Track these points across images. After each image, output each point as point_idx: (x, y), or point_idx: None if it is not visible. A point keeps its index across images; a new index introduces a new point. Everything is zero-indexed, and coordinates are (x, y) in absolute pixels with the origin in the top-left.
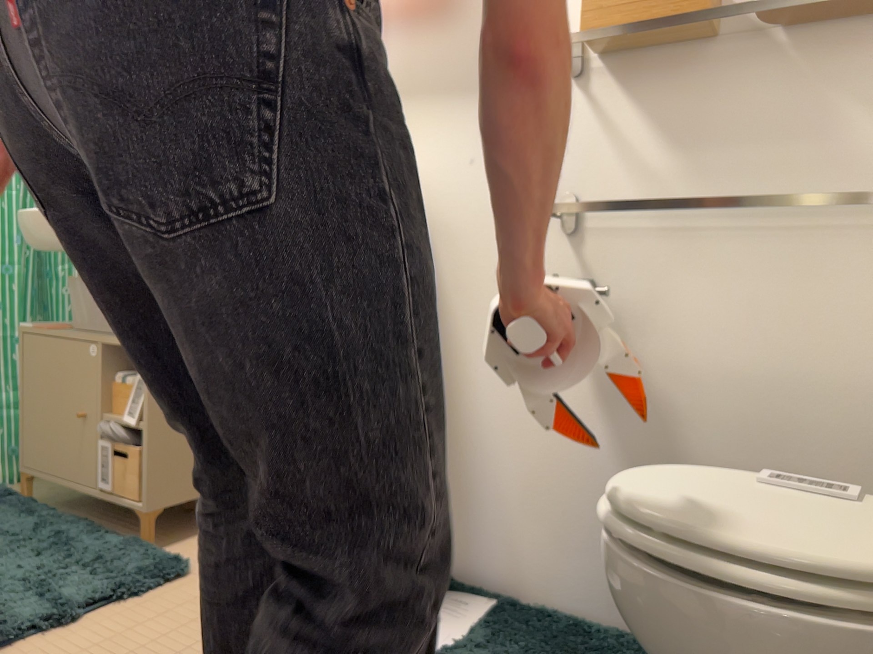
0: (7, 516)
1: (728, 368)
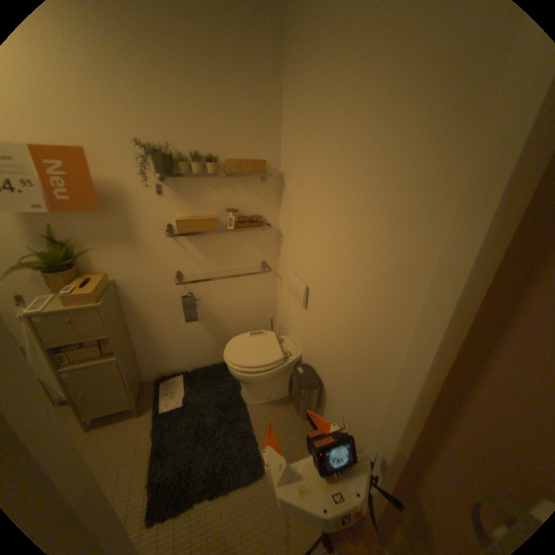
0: None
1: (229, 305)
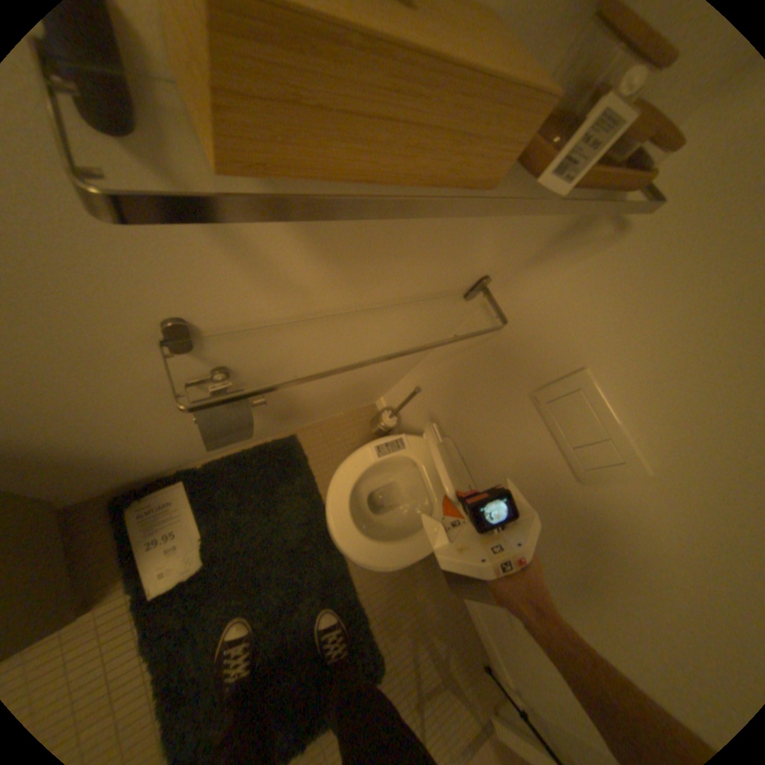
0: None
1: (333, 367)
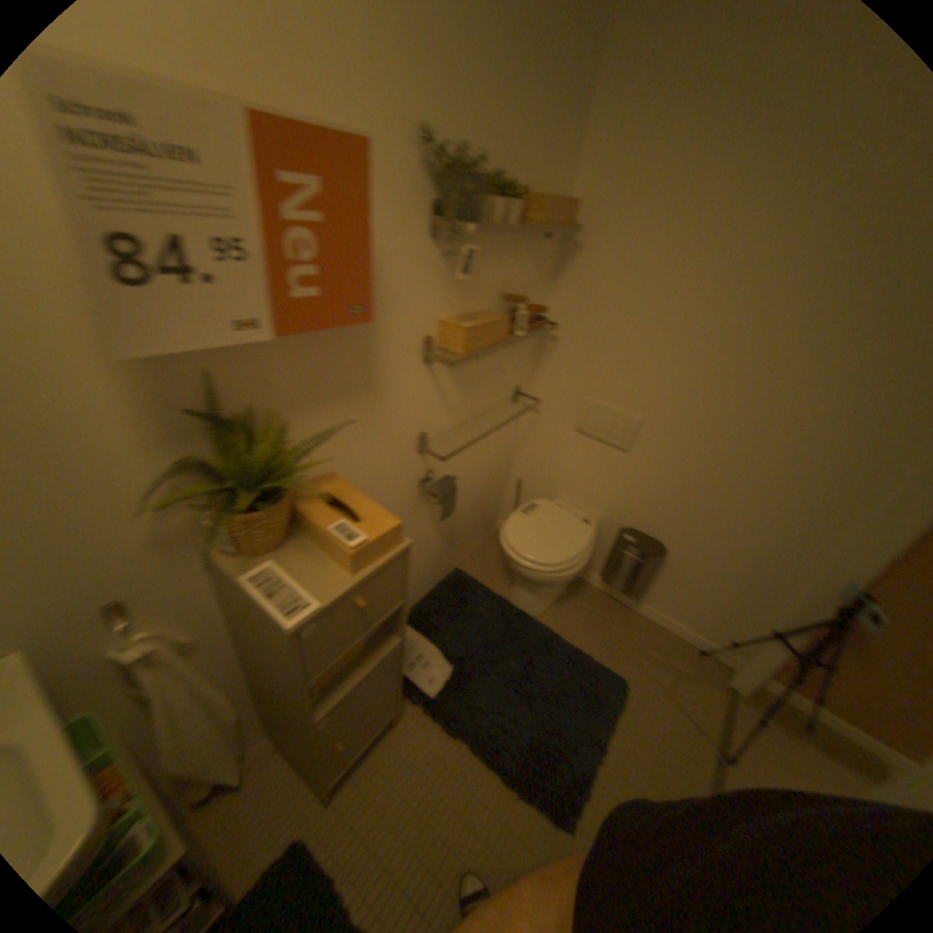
0: None
1: (470, 476)
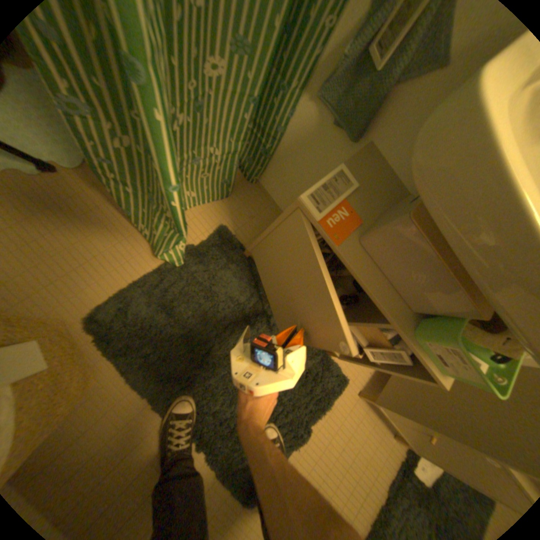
0: (247, 293)
1: None
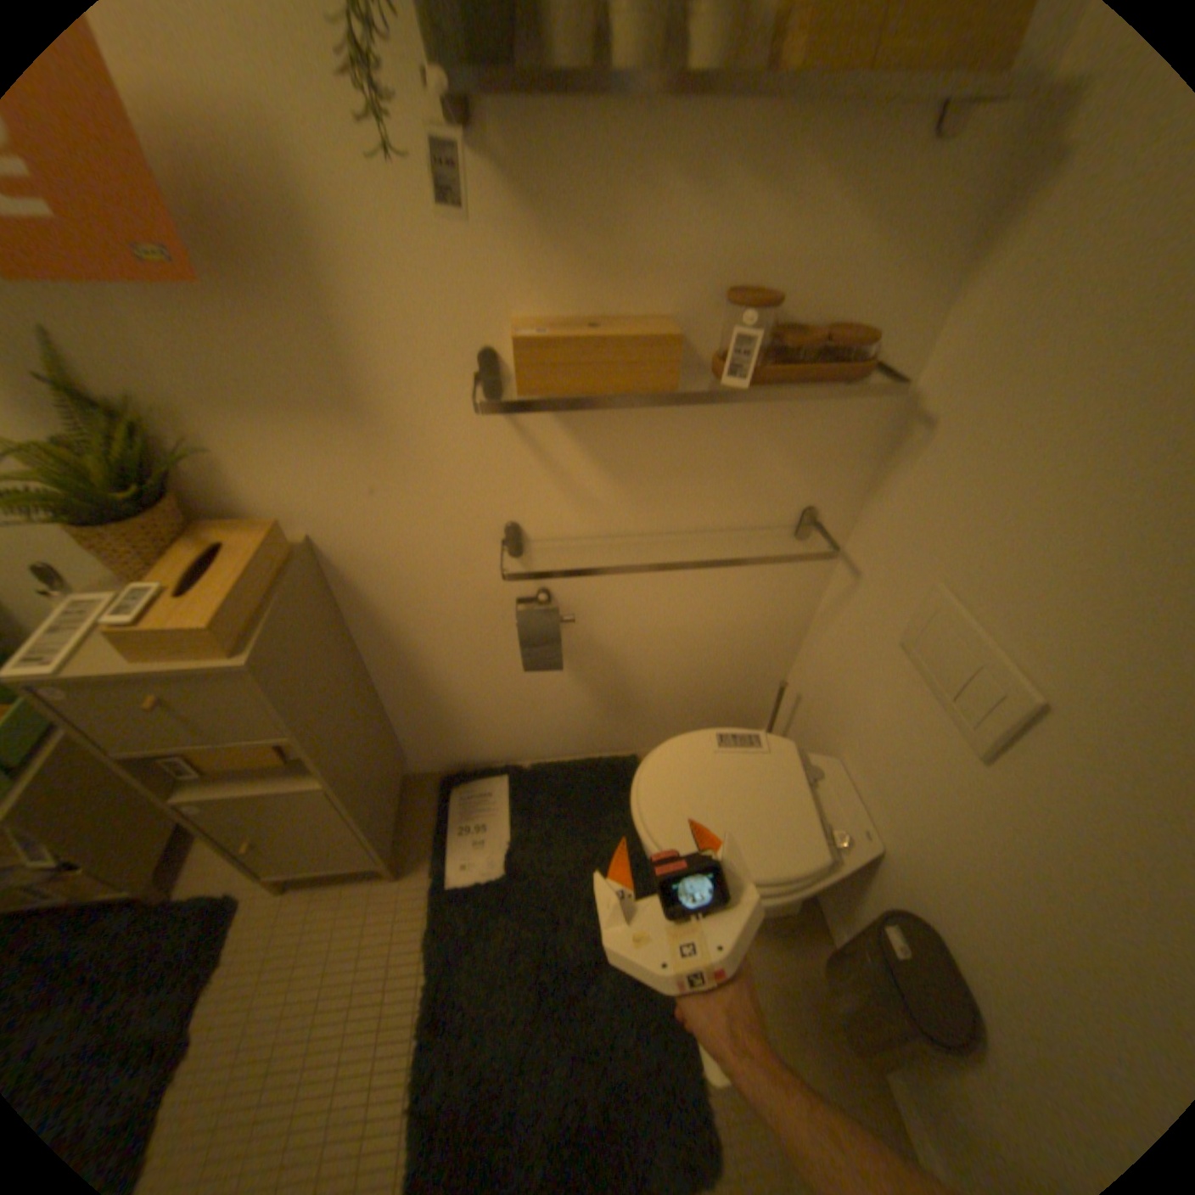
0: None
1: (659, 627)
